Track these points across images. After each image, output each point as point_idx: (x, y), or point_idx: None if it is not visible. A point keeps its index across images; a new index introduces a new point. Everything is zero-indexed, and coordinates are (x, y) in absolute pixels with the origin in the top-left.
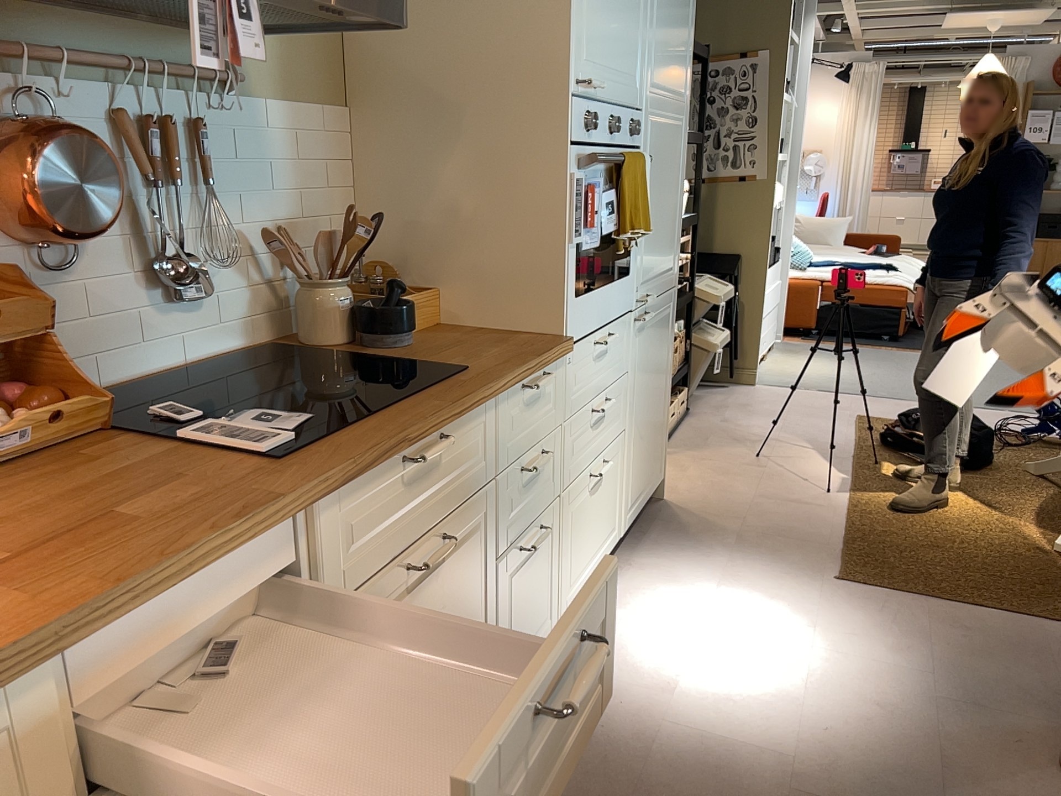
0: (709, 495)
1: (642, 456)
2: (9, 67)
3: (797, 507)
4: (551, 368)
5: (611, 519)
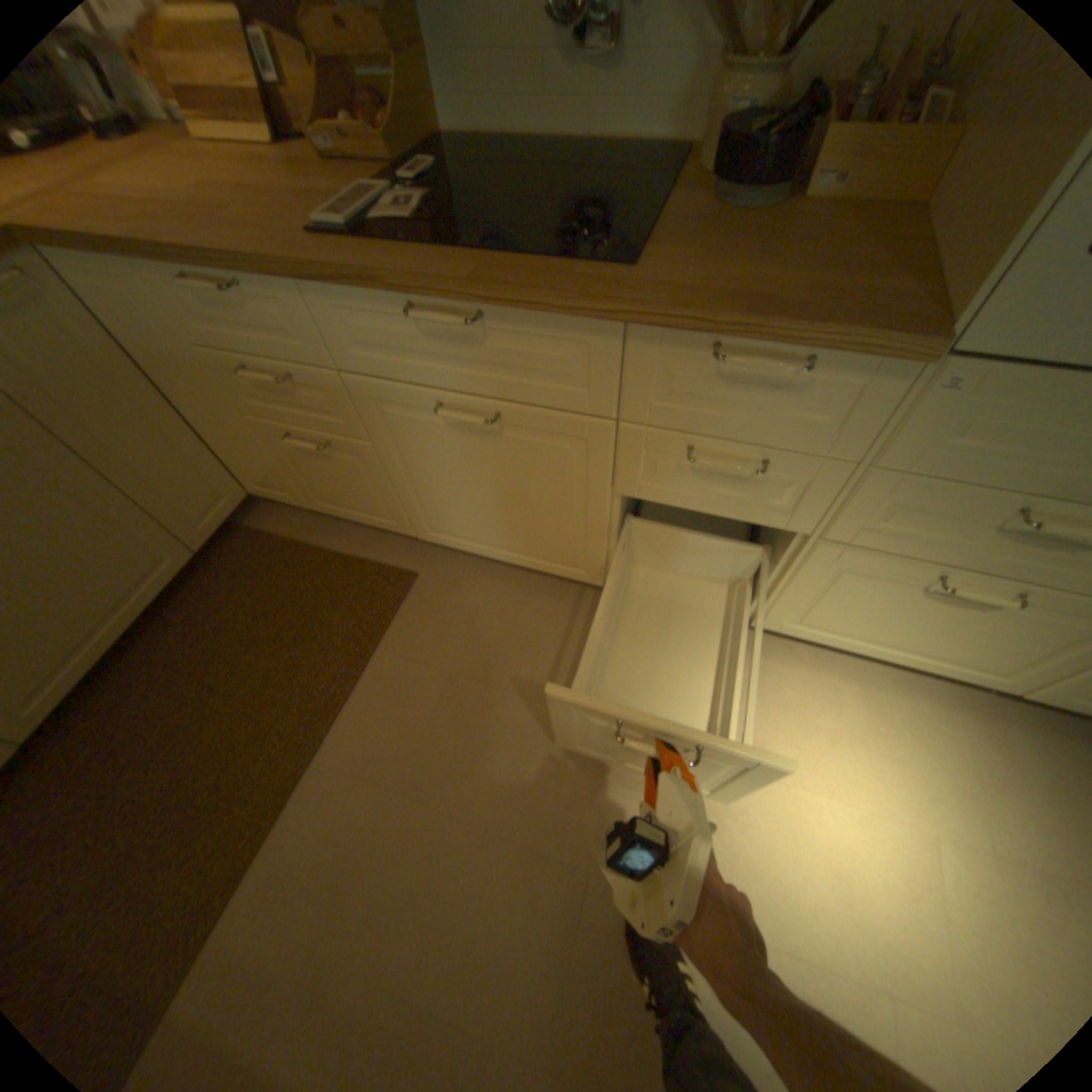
0: None
1: None
2: None
3: None
4: (852, 362)
5: (996, 661)
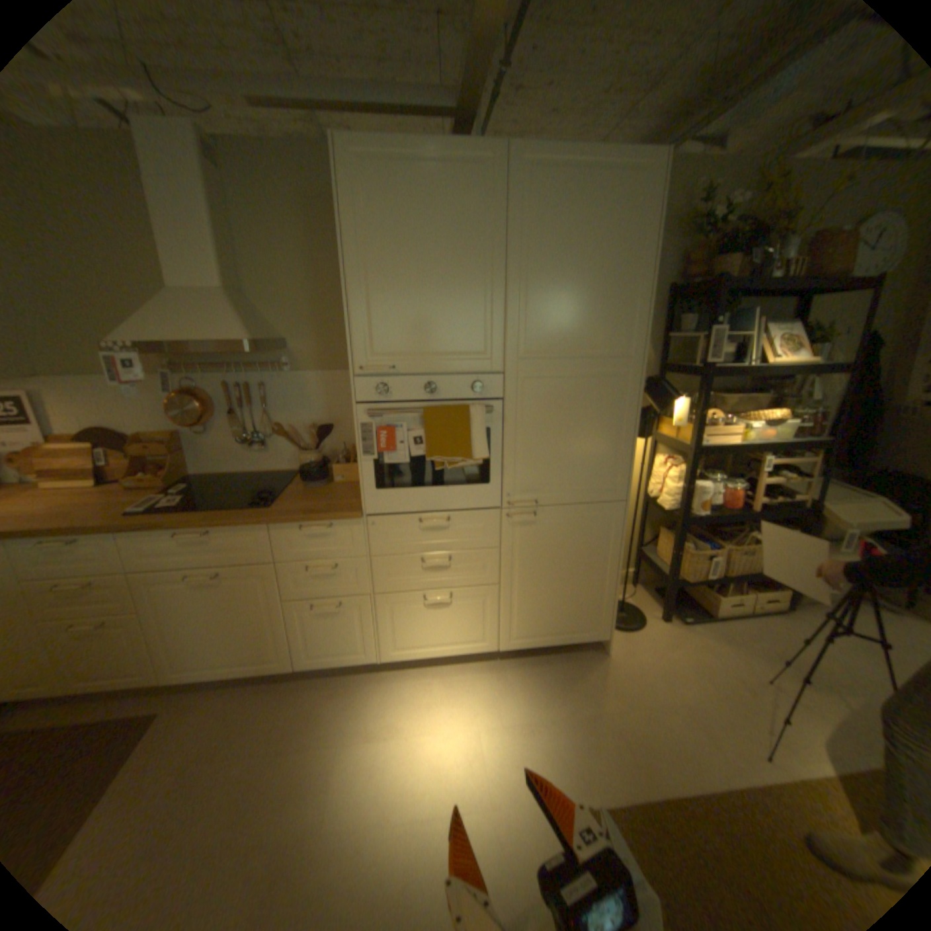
0: (648, 679)
1: (542, 611)
2: (185, 372)
3: (701, 745)
4: (342, 524)
5: (472, 634)
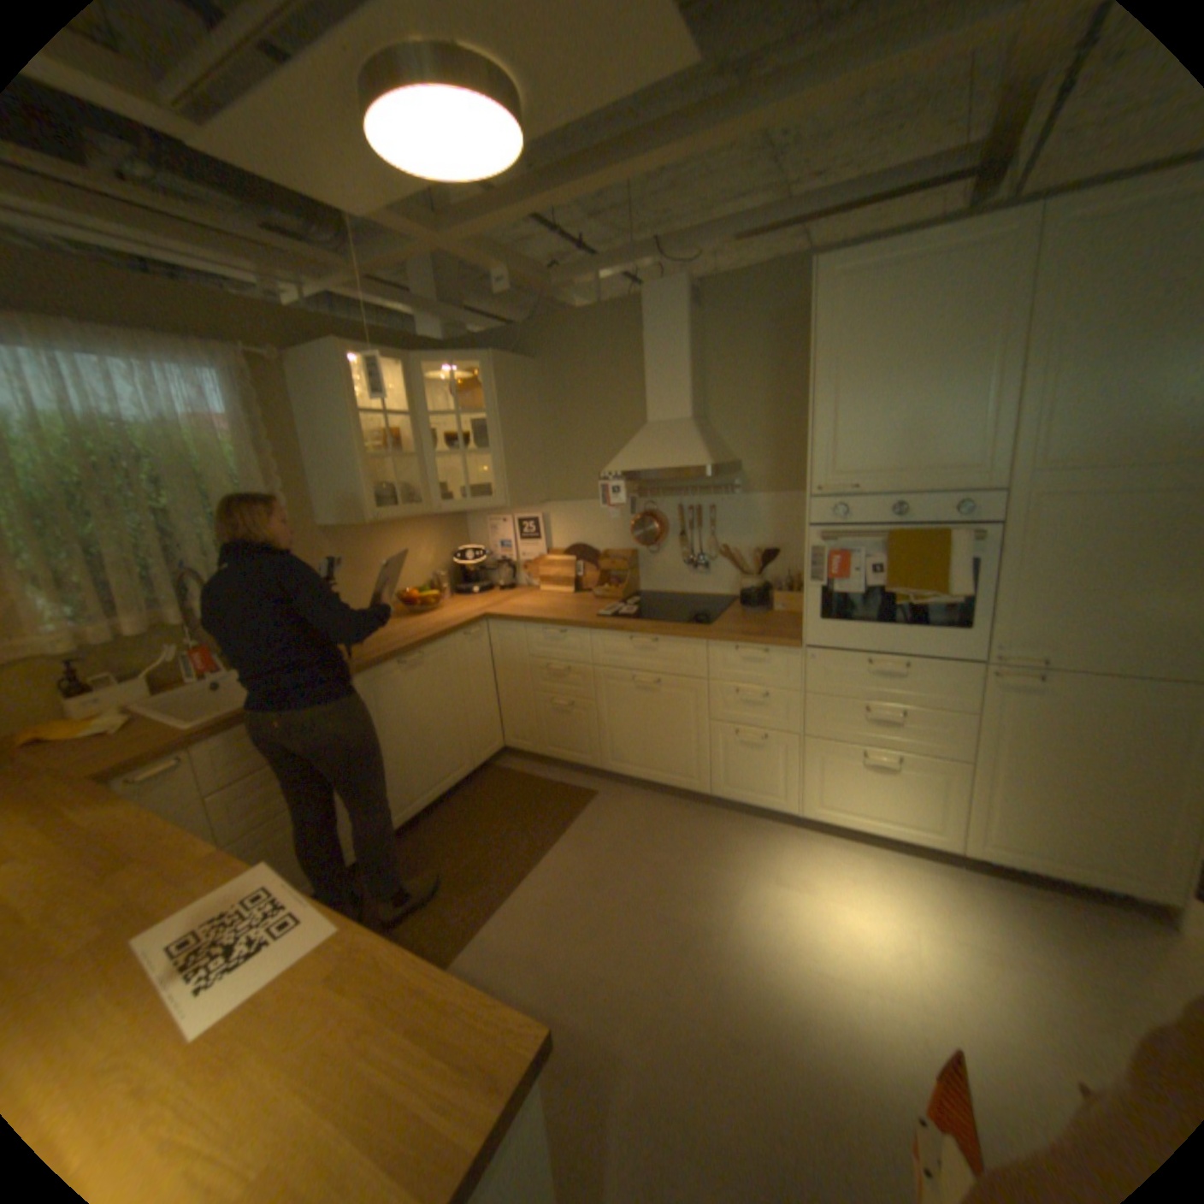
0: None
1: (1045, 821)
2: (648, 496)
3: None
4: (778, 652)
5: (926, 820)
